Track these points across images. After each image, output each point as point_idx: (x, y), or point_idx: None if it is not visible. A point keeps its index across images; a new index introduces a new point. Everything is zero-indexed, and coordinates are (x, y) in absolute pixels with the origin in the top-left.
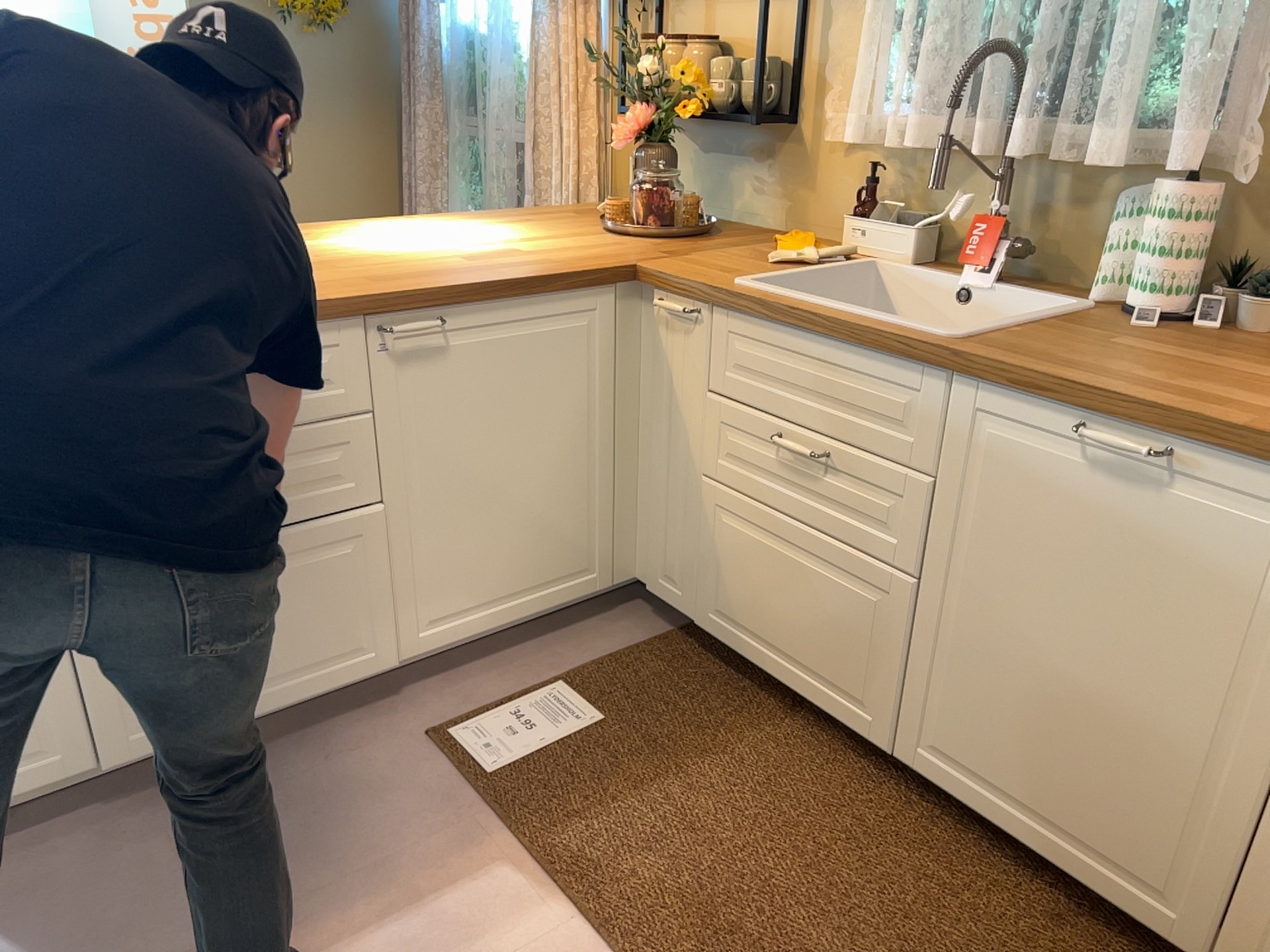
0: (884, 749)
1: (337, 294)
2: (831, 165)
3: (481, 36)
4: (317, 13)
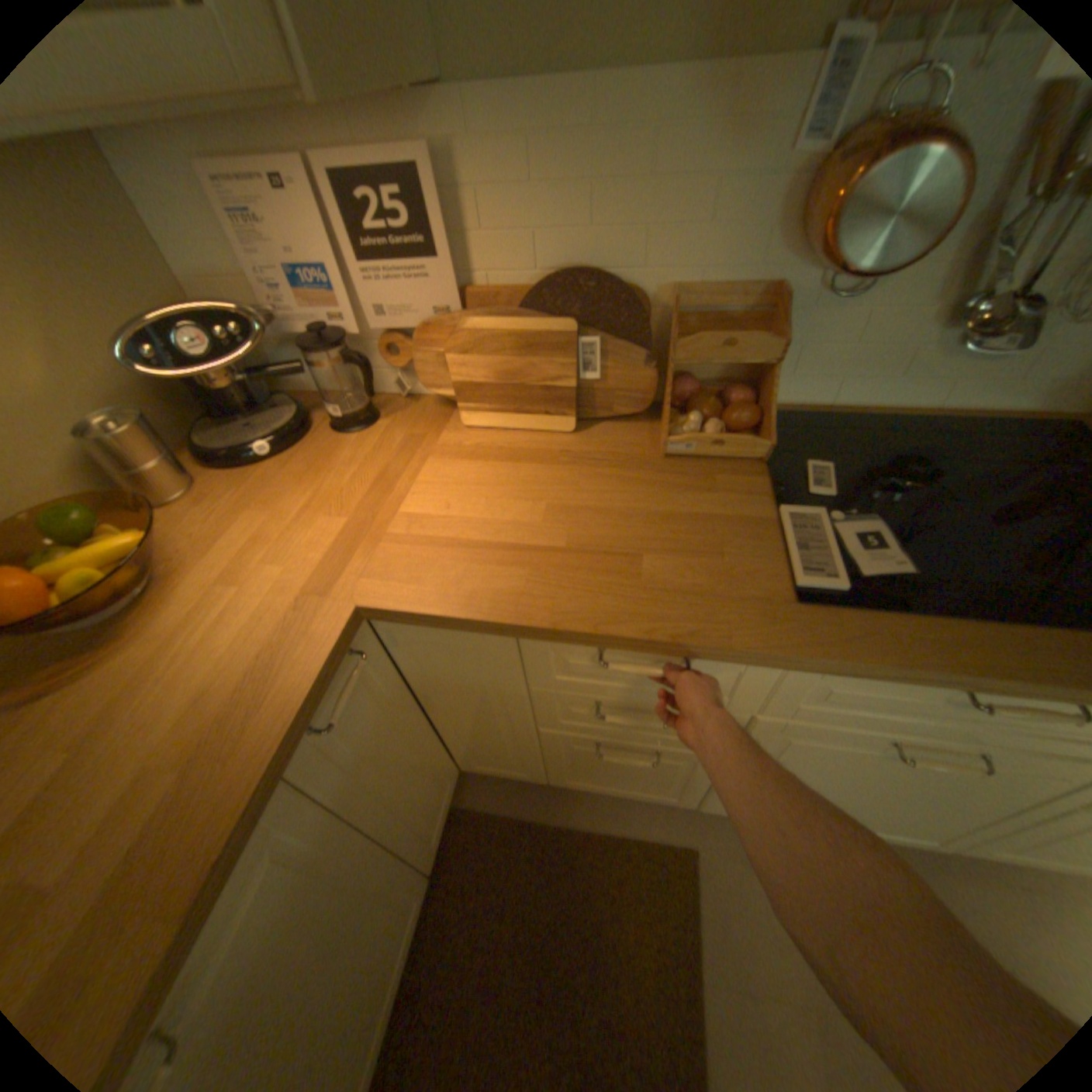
0: None
1: None
2: None
3: None
4: None
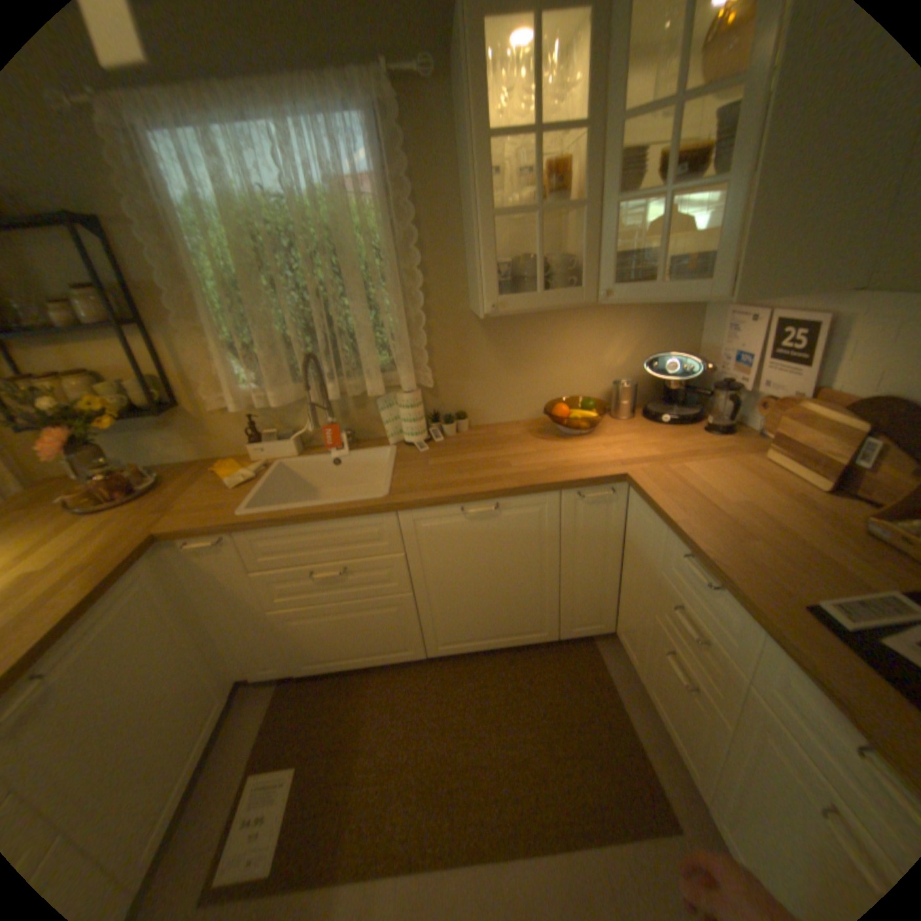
0: (422, 658)
1: None
2: (216, 419)
3: None
4: None
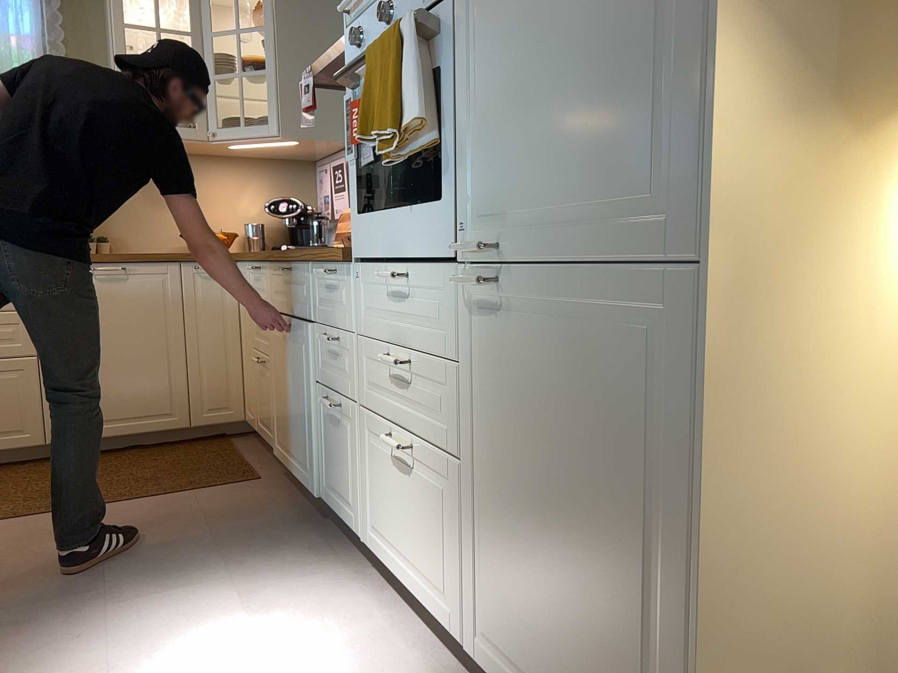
0: (40, 445)
1: None
2: None
3: None
4: None
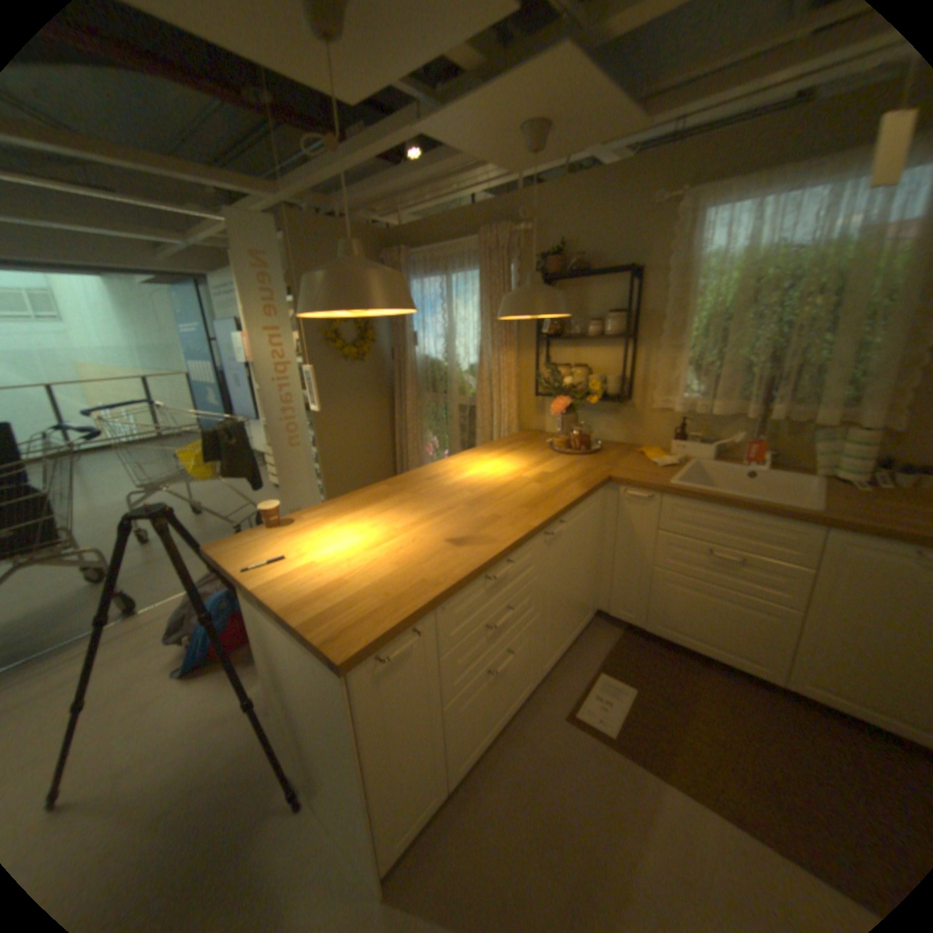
0: (782, 686)
1: (532, 521)
2: (653, 415)
3: (438, 359)
4: (356, 353)
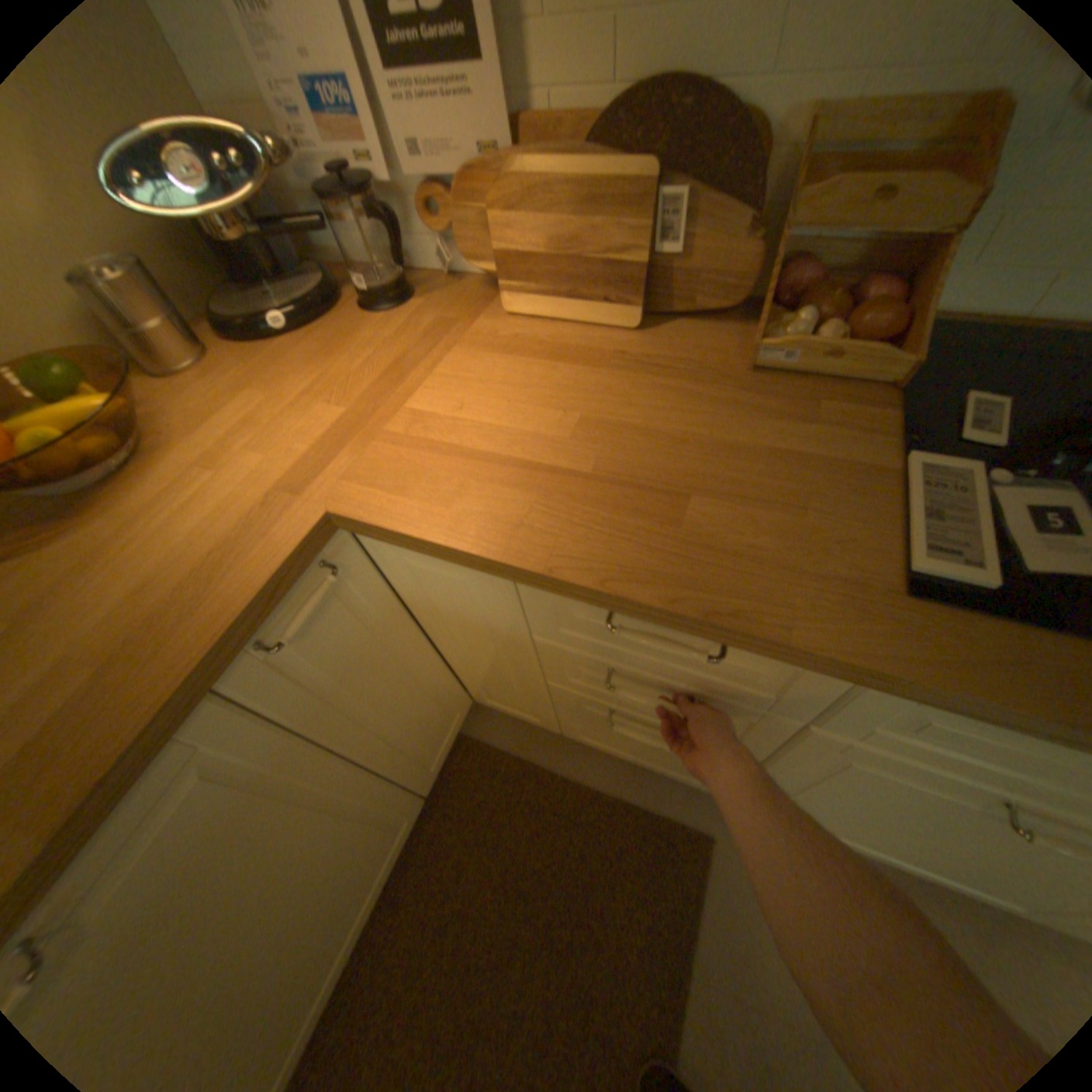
0: None
1: None
2: None
3: None
4: None
